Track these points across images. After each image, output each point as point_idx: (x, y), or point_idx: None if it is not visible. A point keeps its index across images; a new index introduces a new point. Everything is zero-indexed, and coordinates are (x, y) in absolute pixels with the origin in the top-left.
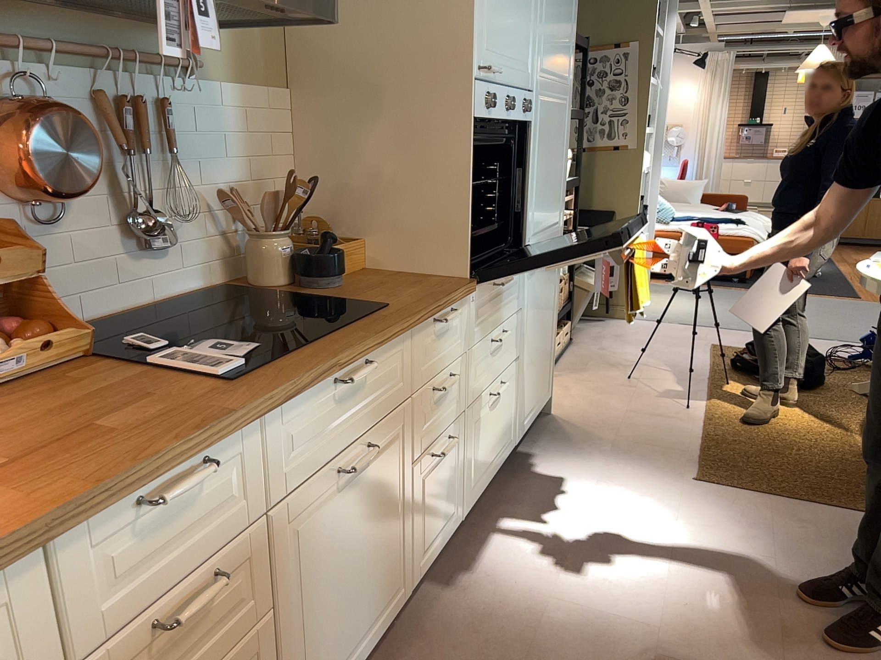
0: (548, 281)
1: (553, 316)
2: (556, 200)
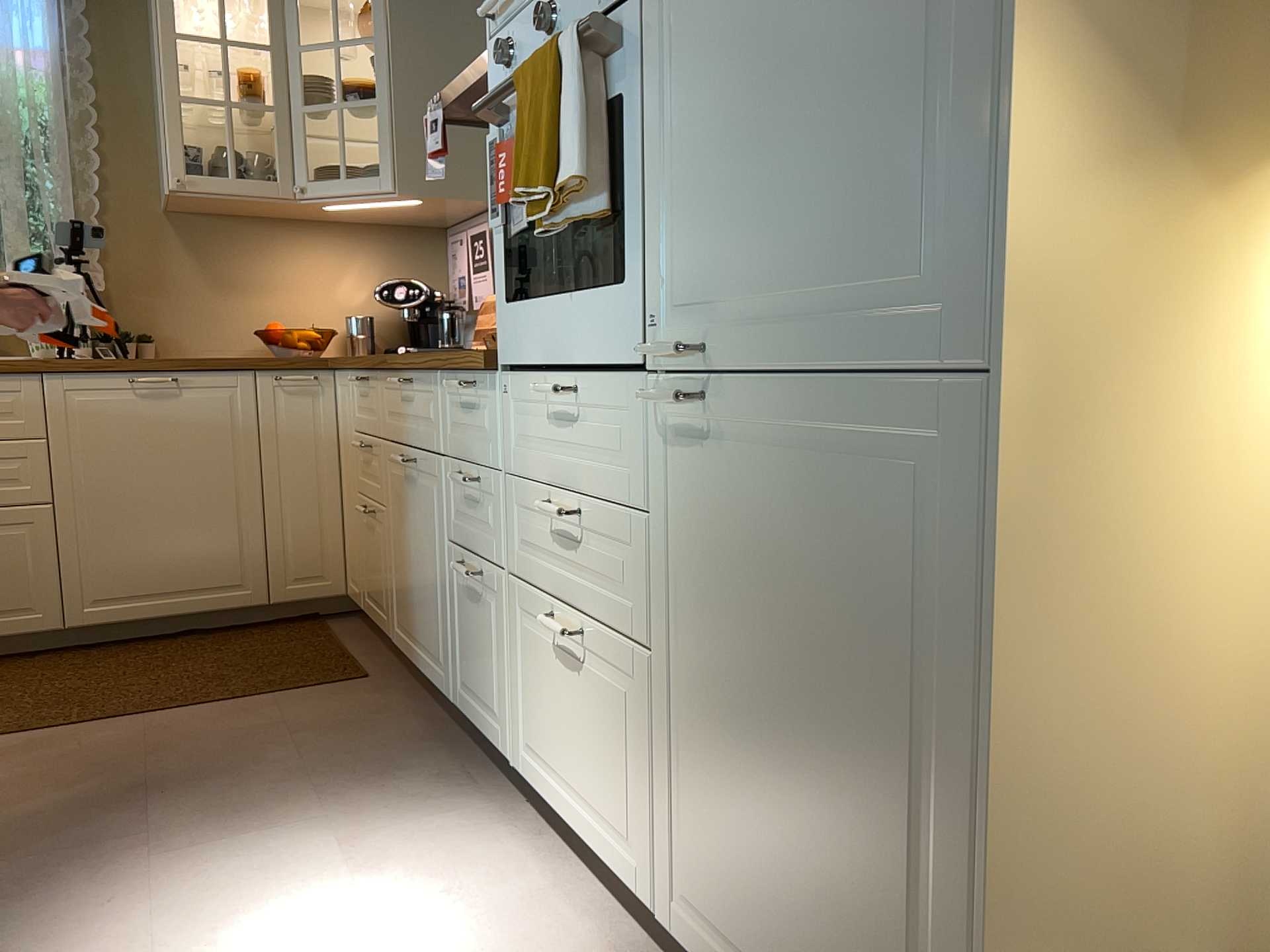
0: (838, 546)
1: (954, 797)
2: (875, 181)
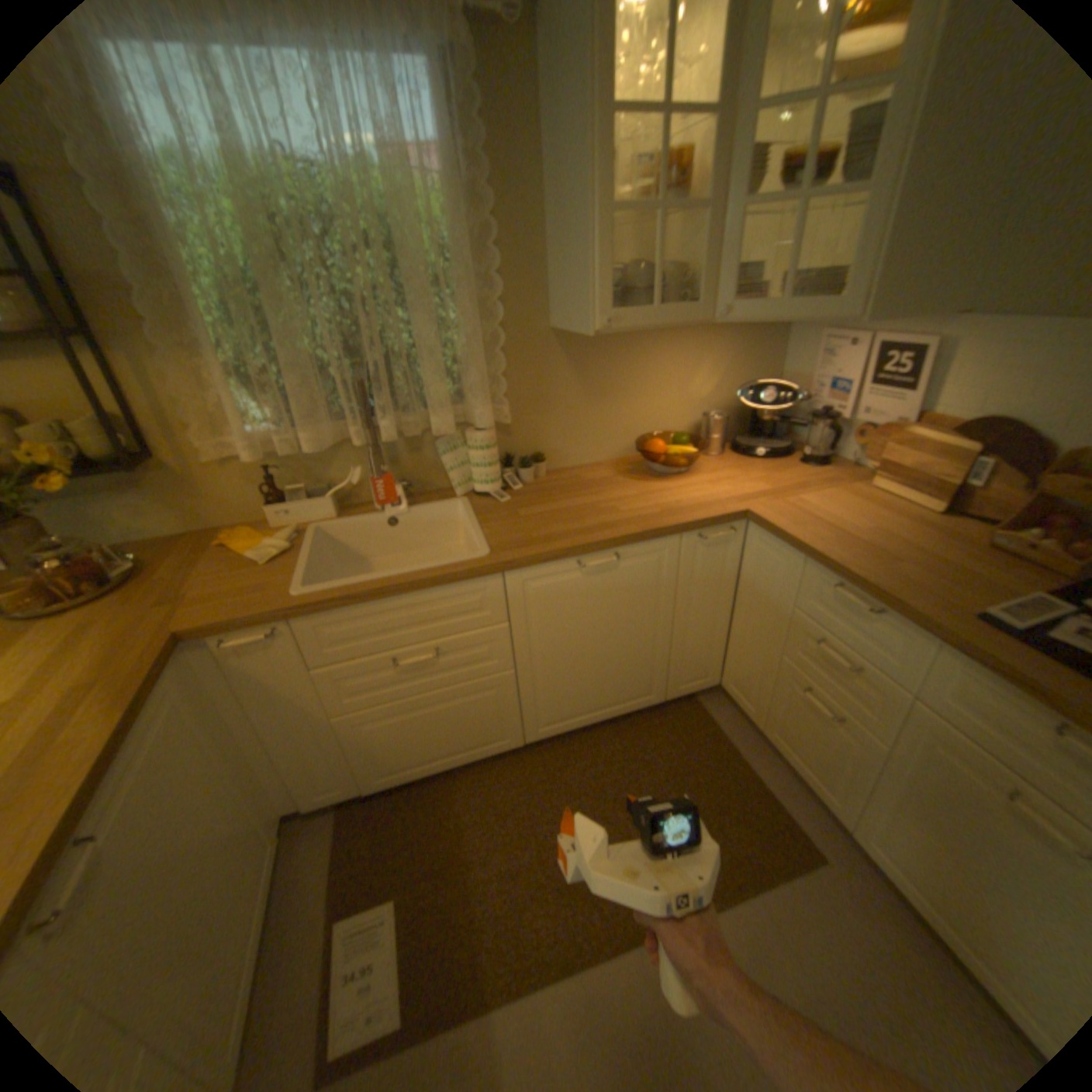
0: None
1: None
2: None
